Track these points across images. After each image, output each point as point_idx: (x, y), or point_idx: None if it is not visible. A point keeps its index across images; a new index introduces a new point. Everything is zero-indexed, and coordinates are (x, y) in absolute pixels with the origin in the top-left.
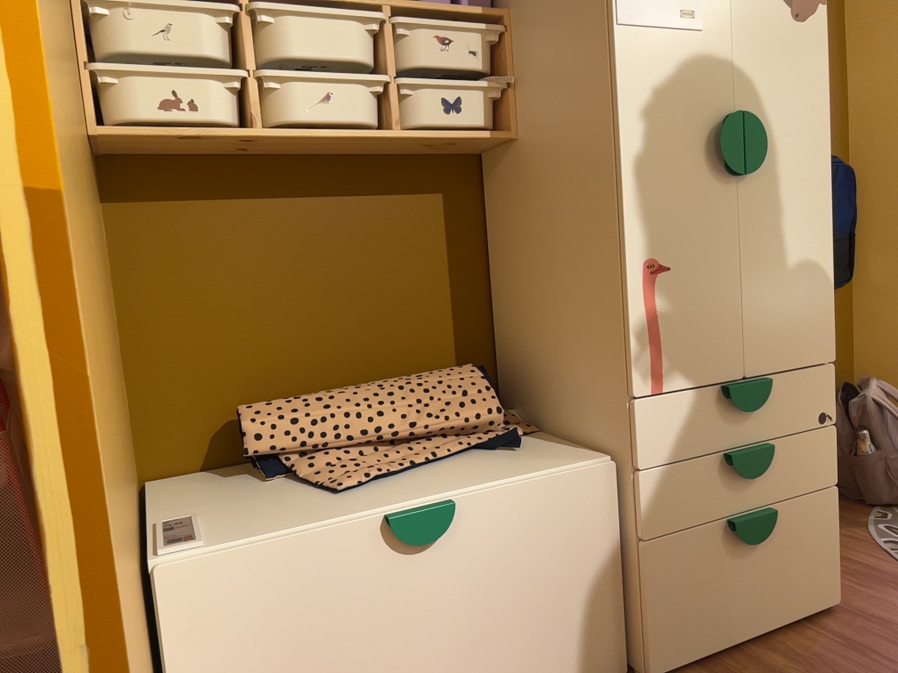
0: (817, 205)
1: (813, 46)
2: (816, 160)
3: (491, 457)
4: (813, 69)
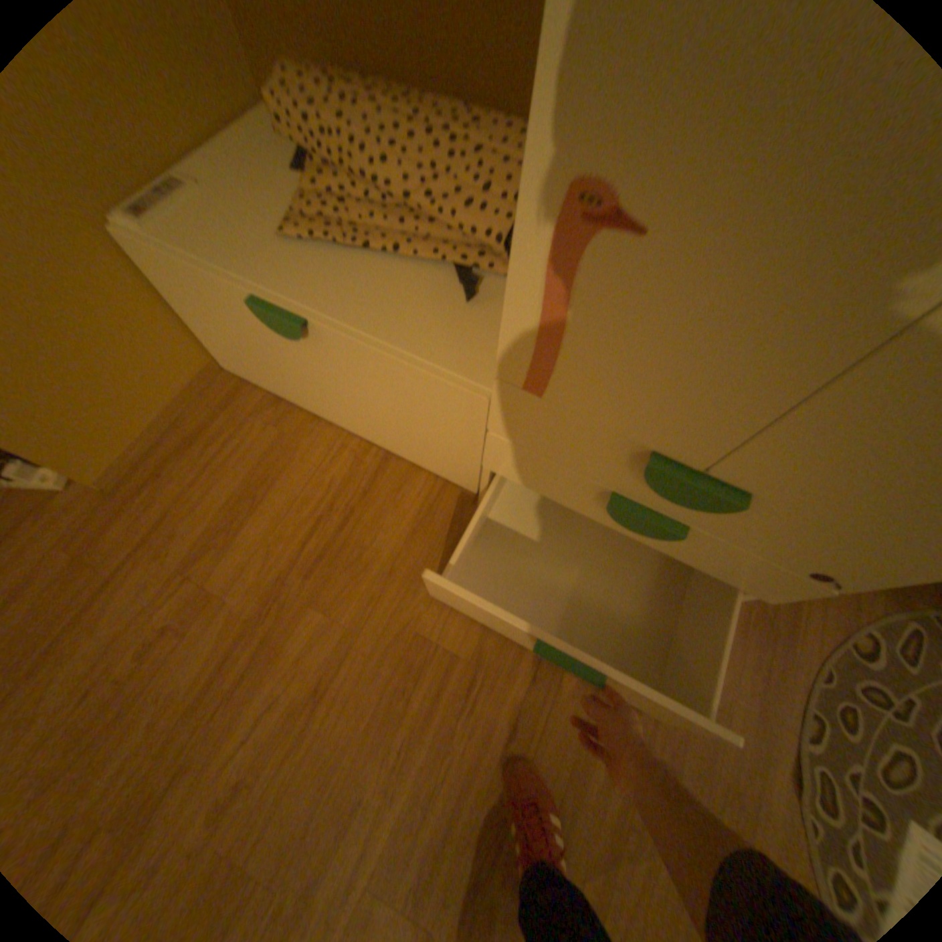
0: None
1: None
2: None
3: (436, 288)
4: None
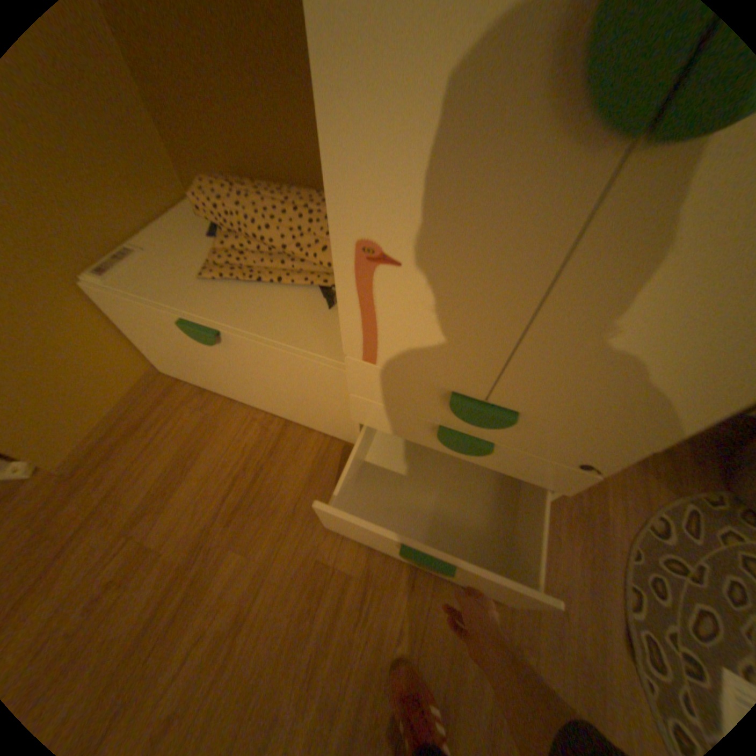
0: None
1: None
2: None
3: (308, 303)
4: None
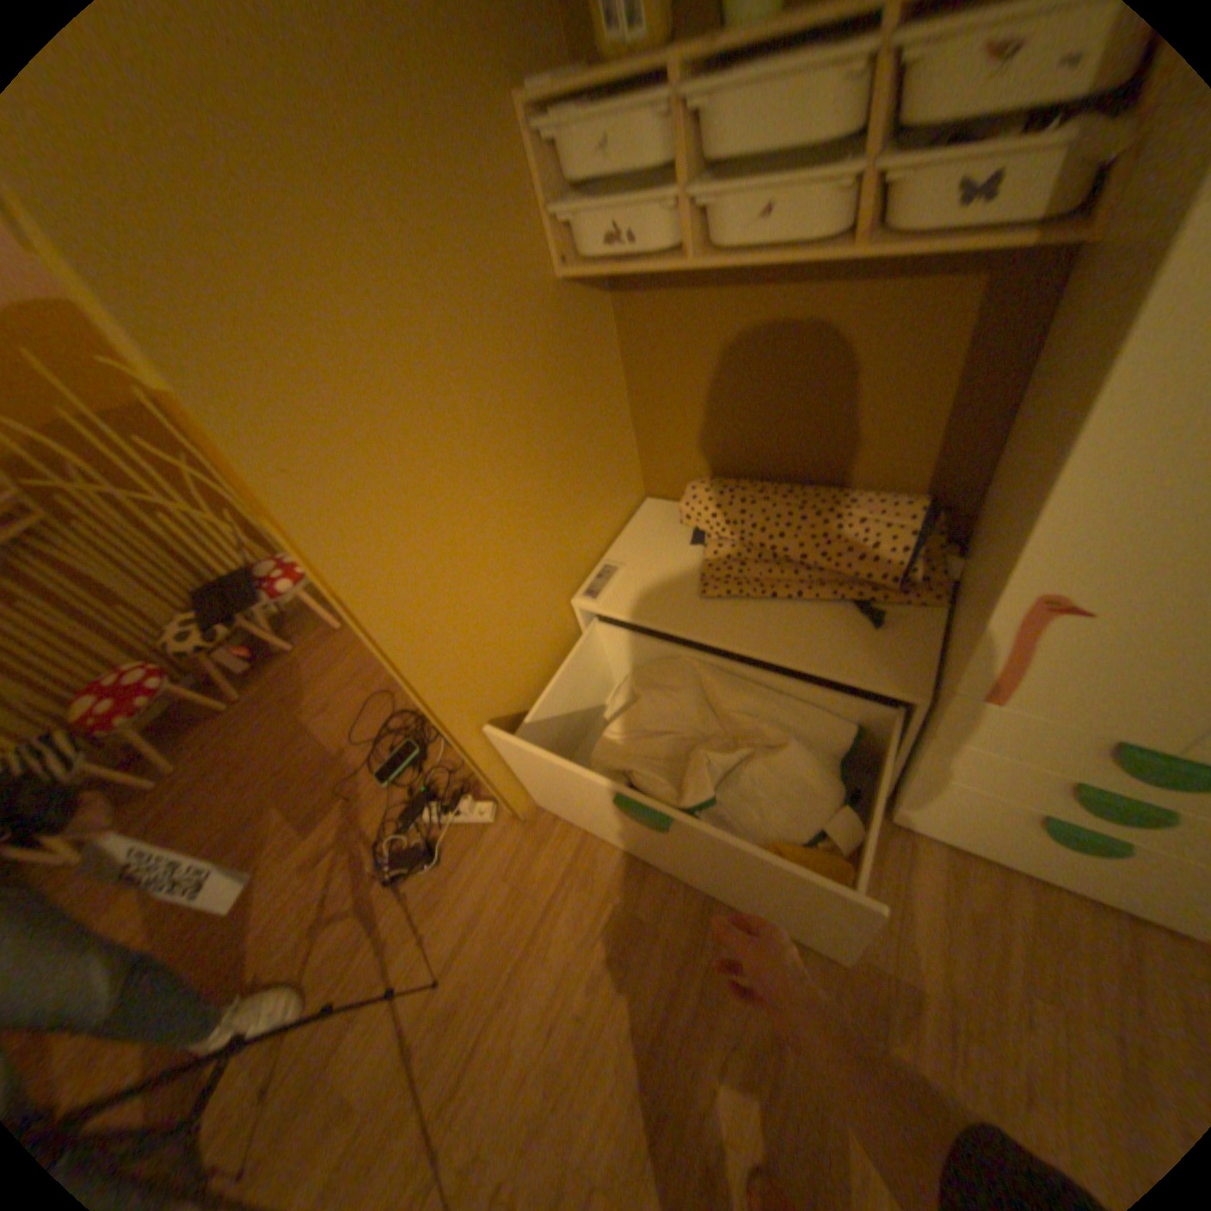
0: None
1: None
2: None
3: (842, 622)
4: None
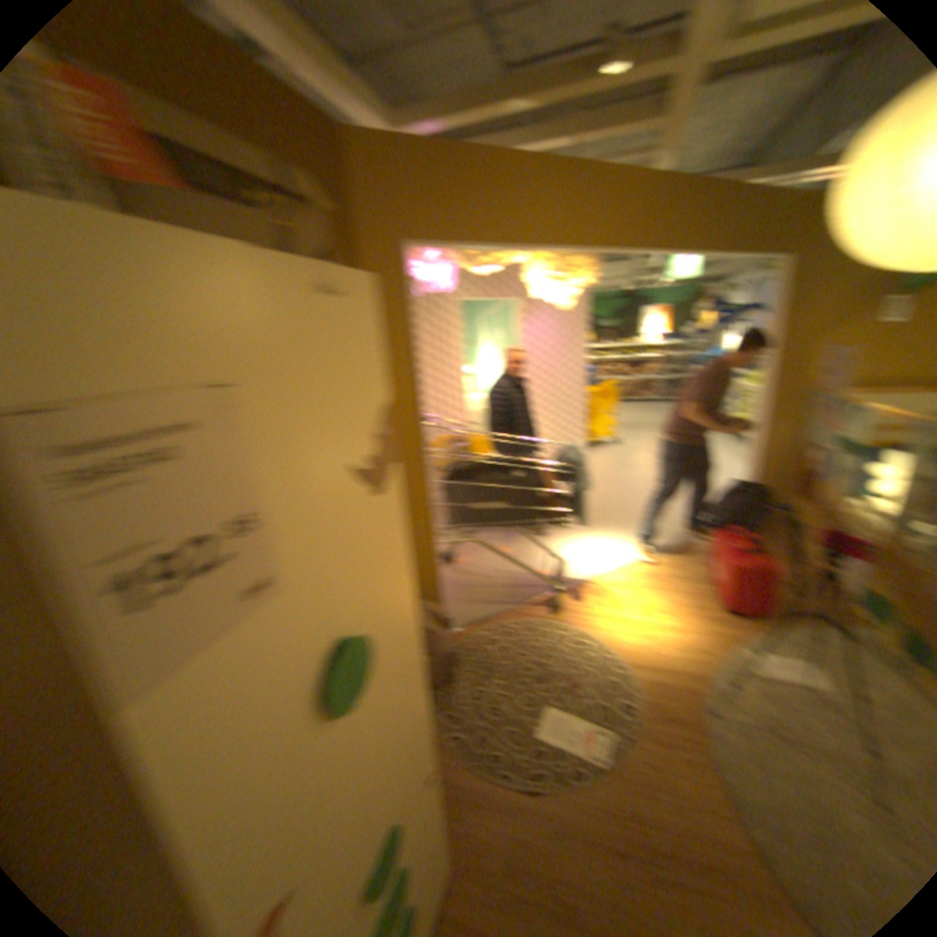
0: (412, 640)
1: (395, 509)
2: (407, 606)
3: None
4: (397, 530)
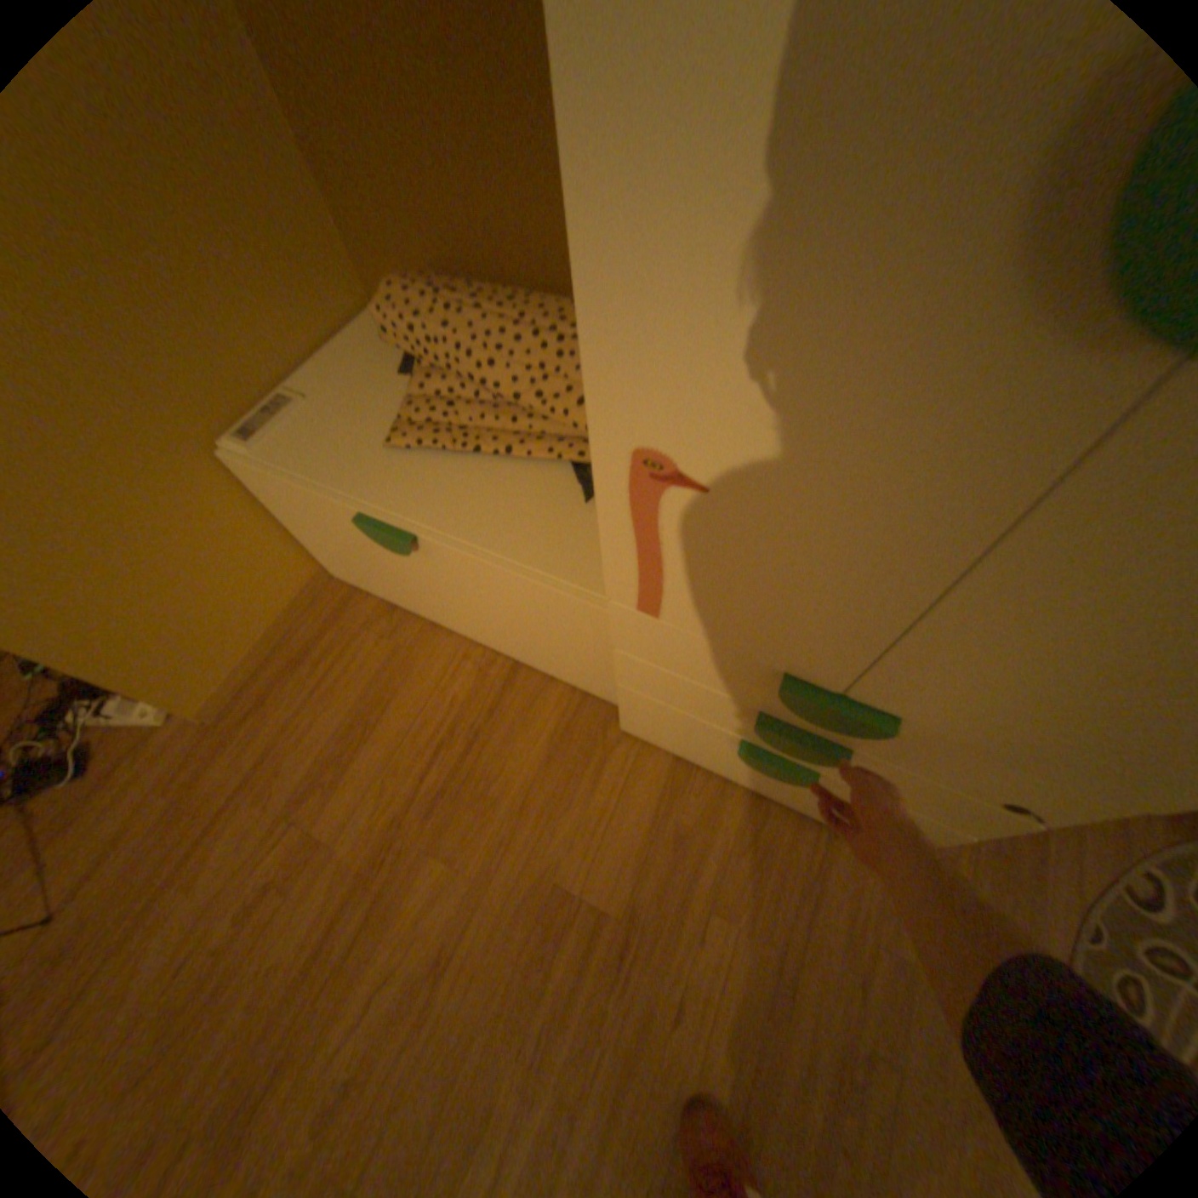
0: None
1: None
2: None
3: (552, 491)
4: None
